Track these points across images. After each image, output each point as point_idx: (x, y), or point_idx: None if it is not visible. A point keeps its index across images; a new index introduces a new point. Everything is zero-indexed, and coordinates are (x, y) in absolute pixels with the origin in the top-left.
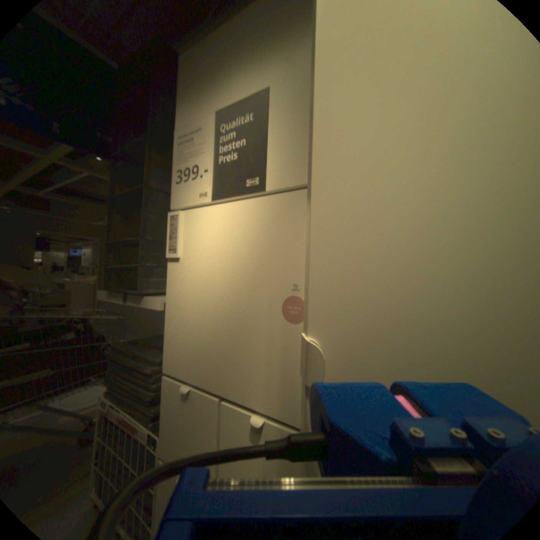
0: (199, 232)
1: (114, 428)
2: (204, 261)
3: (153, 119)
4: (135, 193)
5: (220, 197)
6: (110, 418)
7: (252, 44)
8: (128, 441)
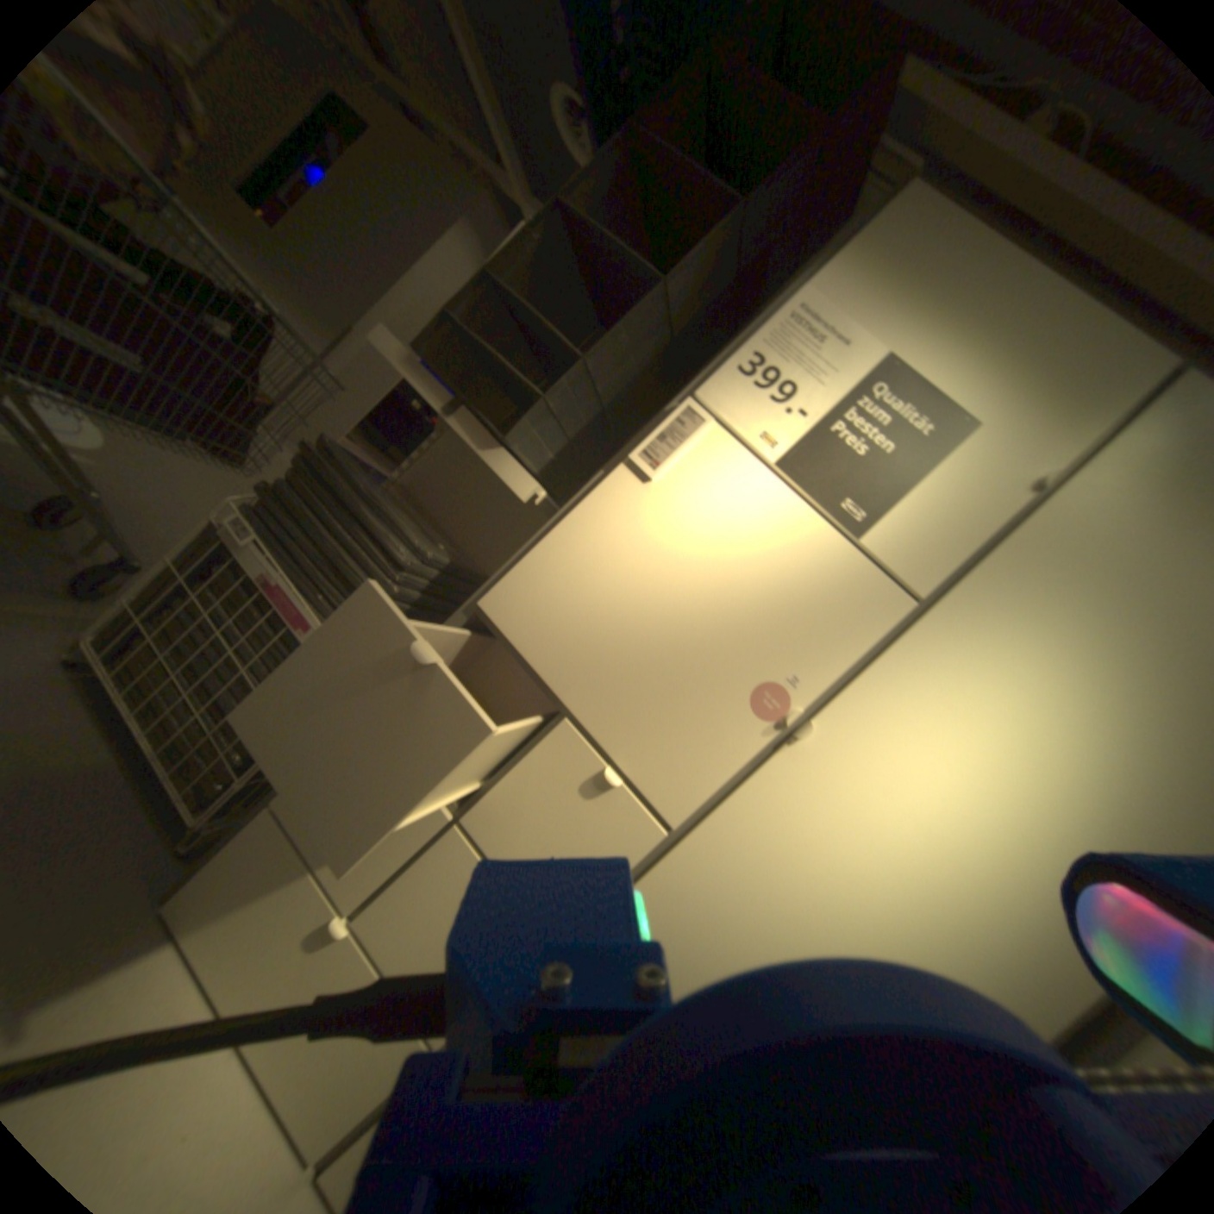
0: (715, 481)
1: (231, 581)
2: (689, 528)
3: (770, 185)
4: (627, 262)
5: (788, 473)
6: (238, 560)
7: (1015, 338)
8: (263, 627)
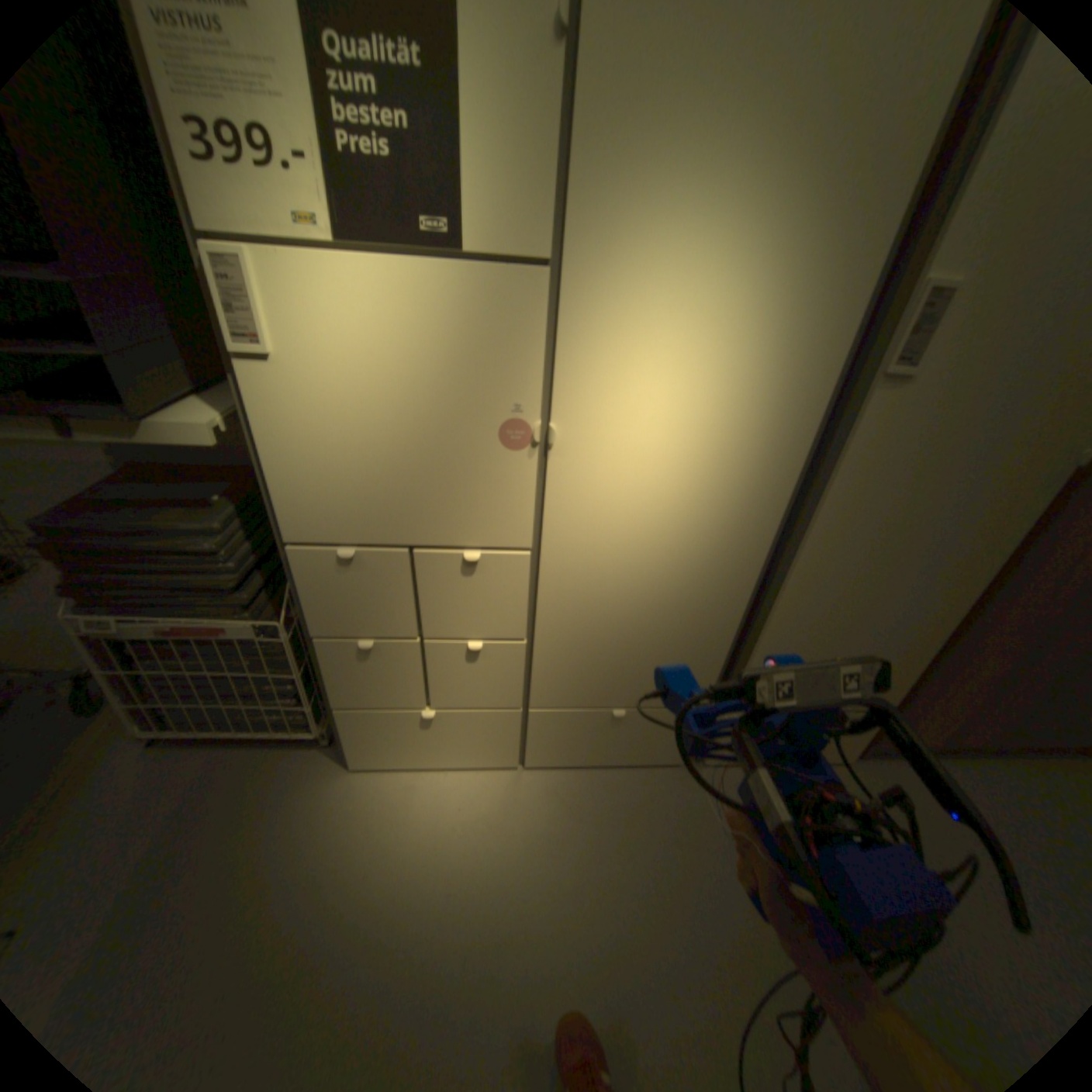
0: (309, 296)
1: (141, 643)
2: (337, 358)
3: None
4: None
5: (351, 228)
6: (123, 633)
7: None
8: (197, 646)
